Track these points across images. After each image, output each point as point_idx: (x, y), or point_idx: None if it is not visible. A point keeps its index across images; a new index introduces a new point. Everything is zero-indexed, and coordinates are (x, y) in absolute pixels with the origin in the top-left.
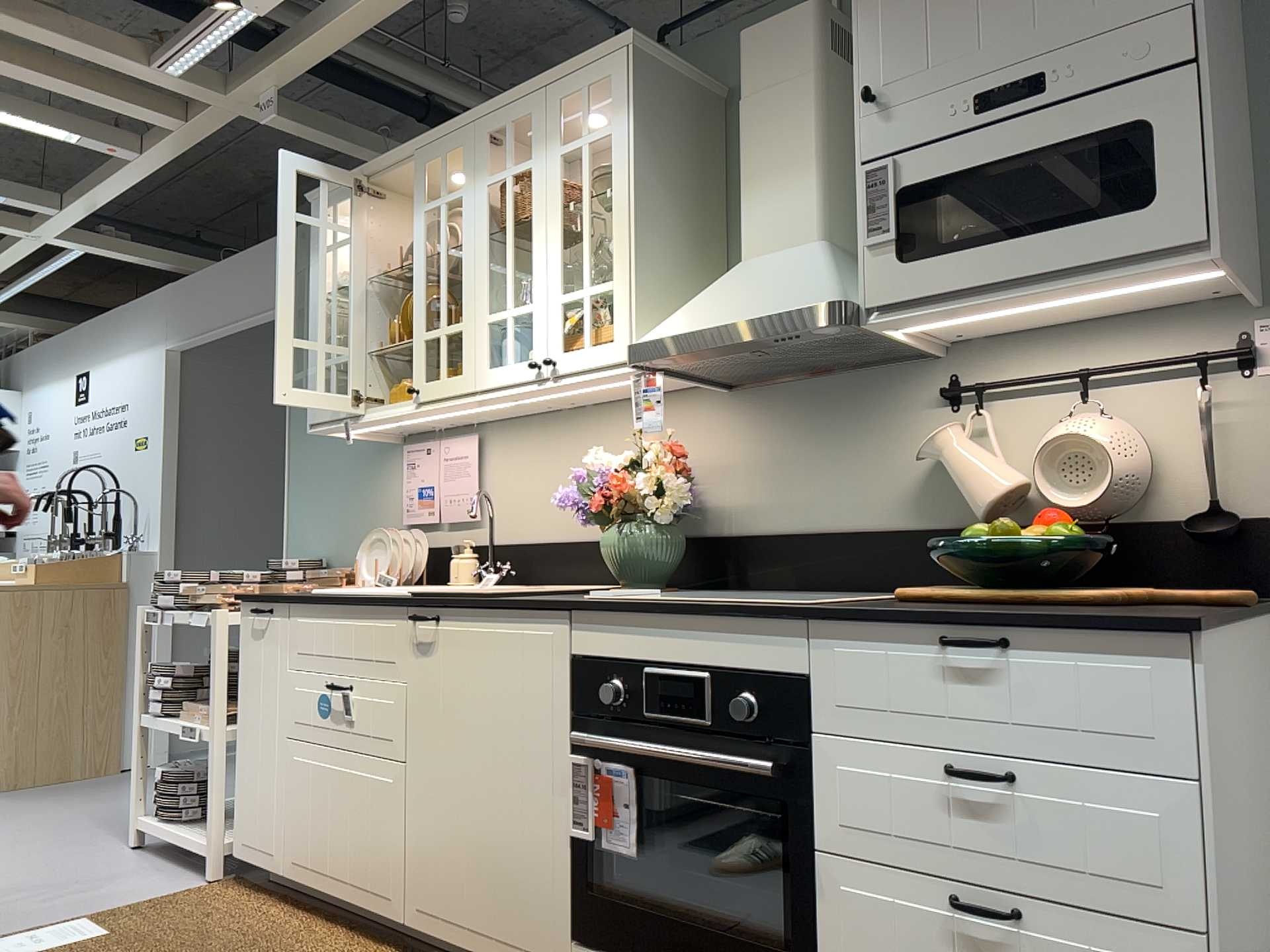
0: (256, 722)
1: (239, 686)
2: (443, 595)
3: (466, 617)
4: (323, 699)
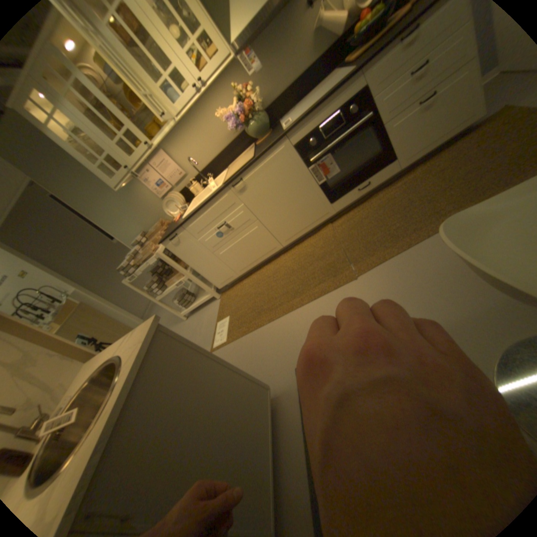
0: (199, 260)
1: (184, 259)
2: (232, 174)
3: (252, 168)
4: (218, 232)
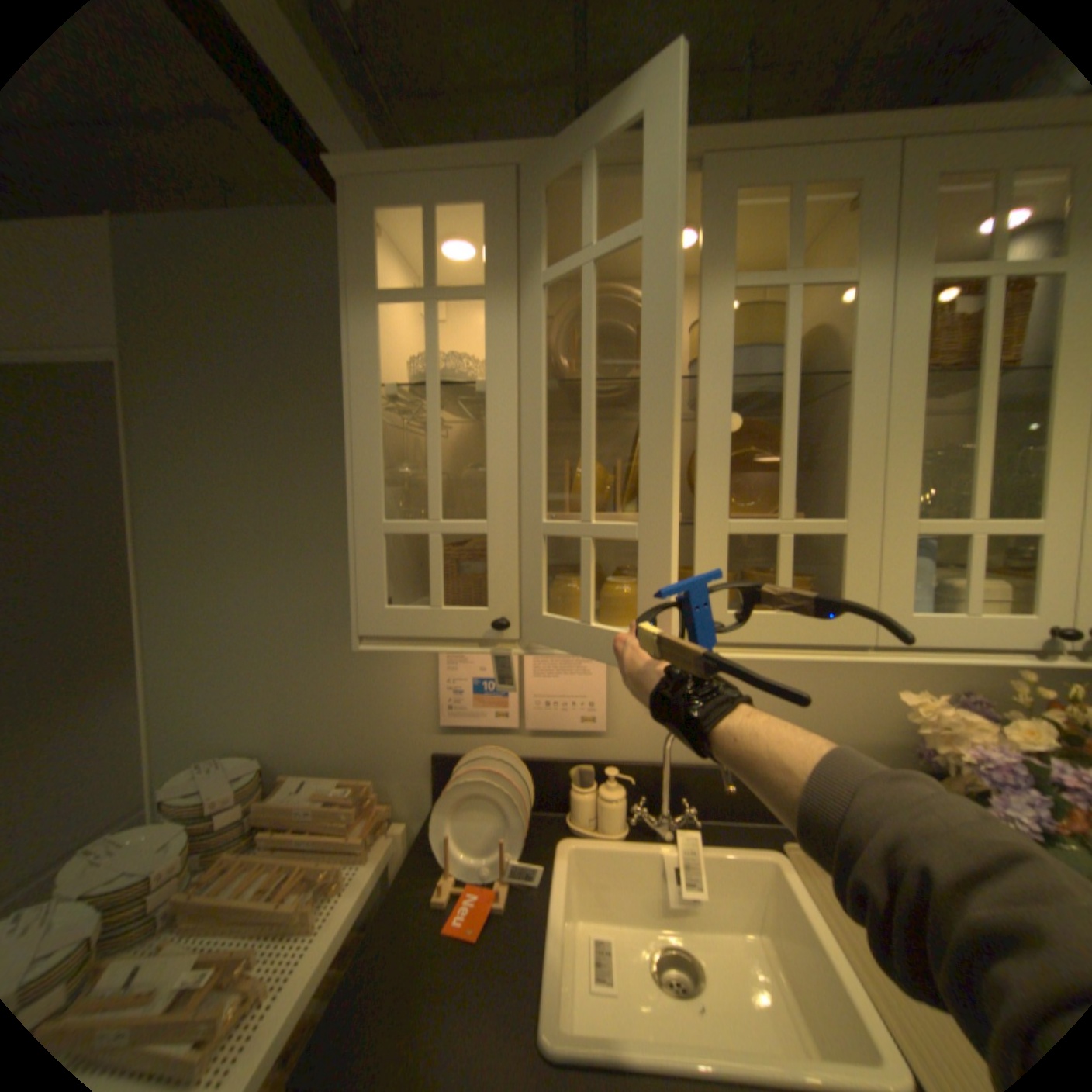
0: None
1: None
2: None
3: None
4: None
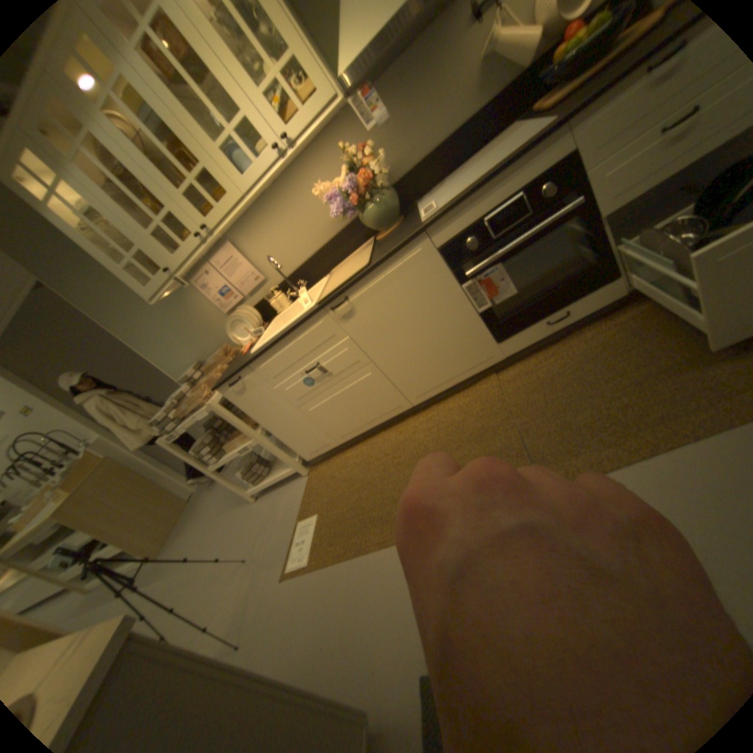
0: (276, 418)
1: (252, 416)
2: (333, 291)
3: (364, 282)
4: (307, 379)
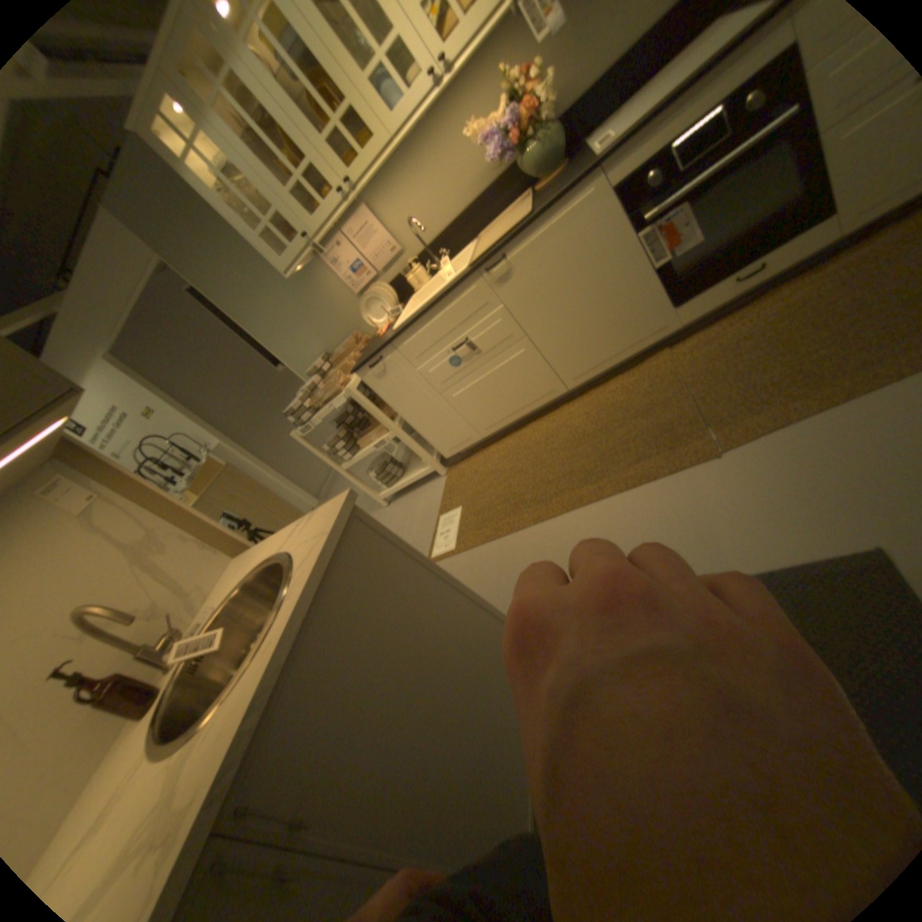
0: (416, 405)
1: (390, 403)
2: (487, 248)
3: (525, 234)
4: (453, 357)
